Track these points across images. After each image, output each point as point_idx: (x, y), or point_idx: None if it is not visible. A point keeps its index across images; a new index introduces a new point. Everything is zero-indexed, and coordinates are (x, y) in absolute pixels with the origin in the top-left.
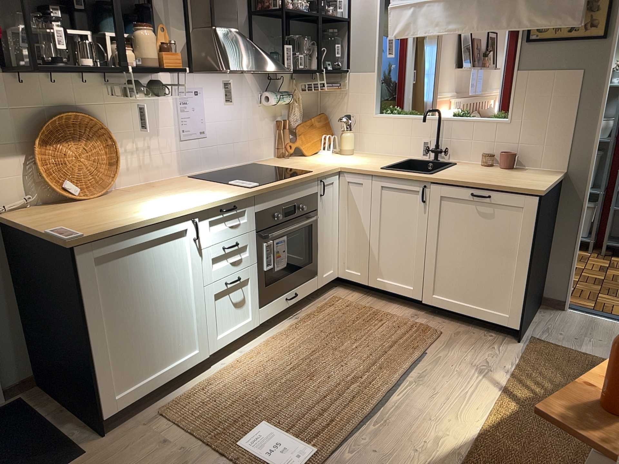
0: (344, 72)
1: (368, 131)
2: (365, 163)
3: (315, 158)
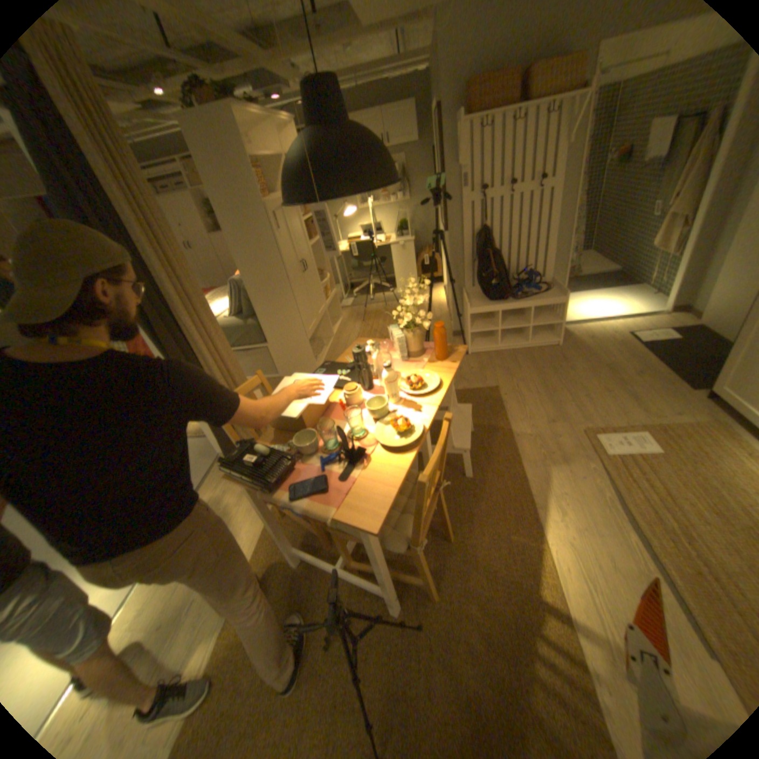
0: None
1: None
2: None
3: None
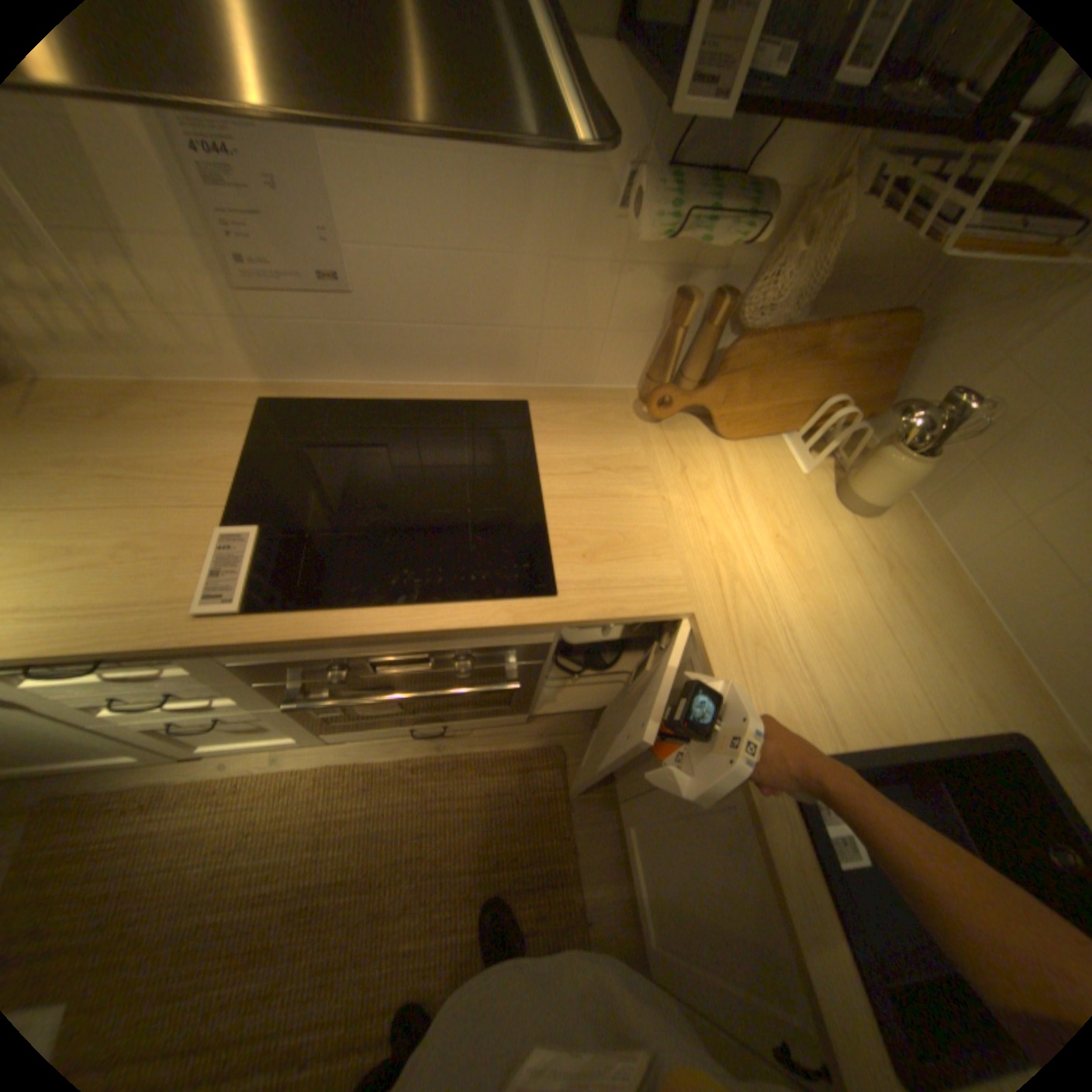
0: None
1: (1007, 483)
2: (819, 634)
3: (722, 472)
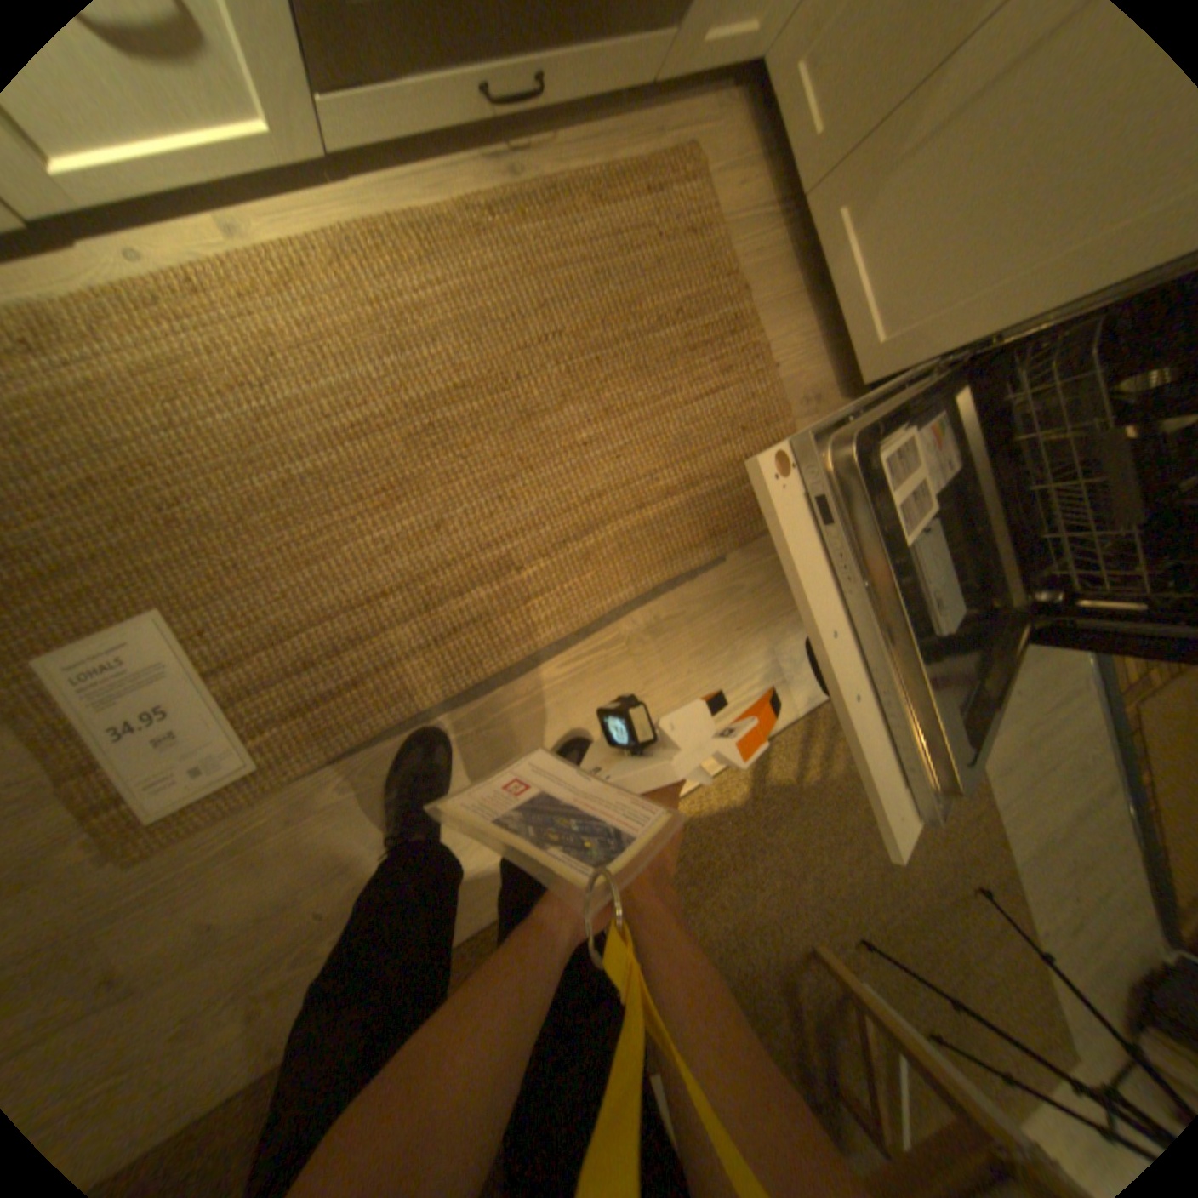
0: None
1: None
2: None
3: None
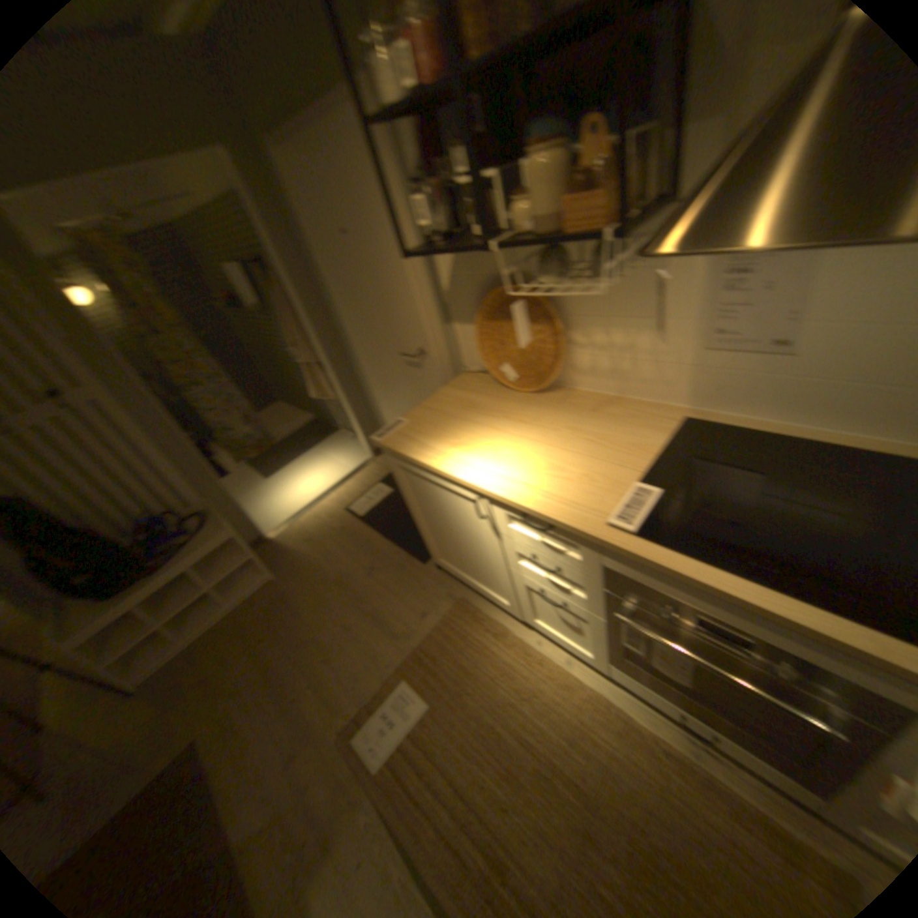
0: None
1: None
2: None
3: None
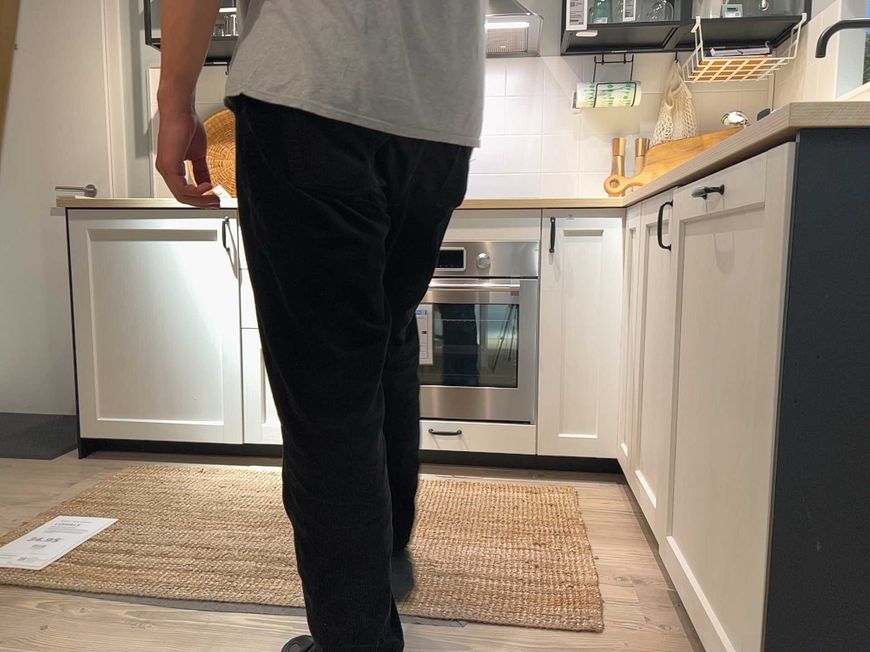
0: (799, 26)
1: None
2: None
3: None
